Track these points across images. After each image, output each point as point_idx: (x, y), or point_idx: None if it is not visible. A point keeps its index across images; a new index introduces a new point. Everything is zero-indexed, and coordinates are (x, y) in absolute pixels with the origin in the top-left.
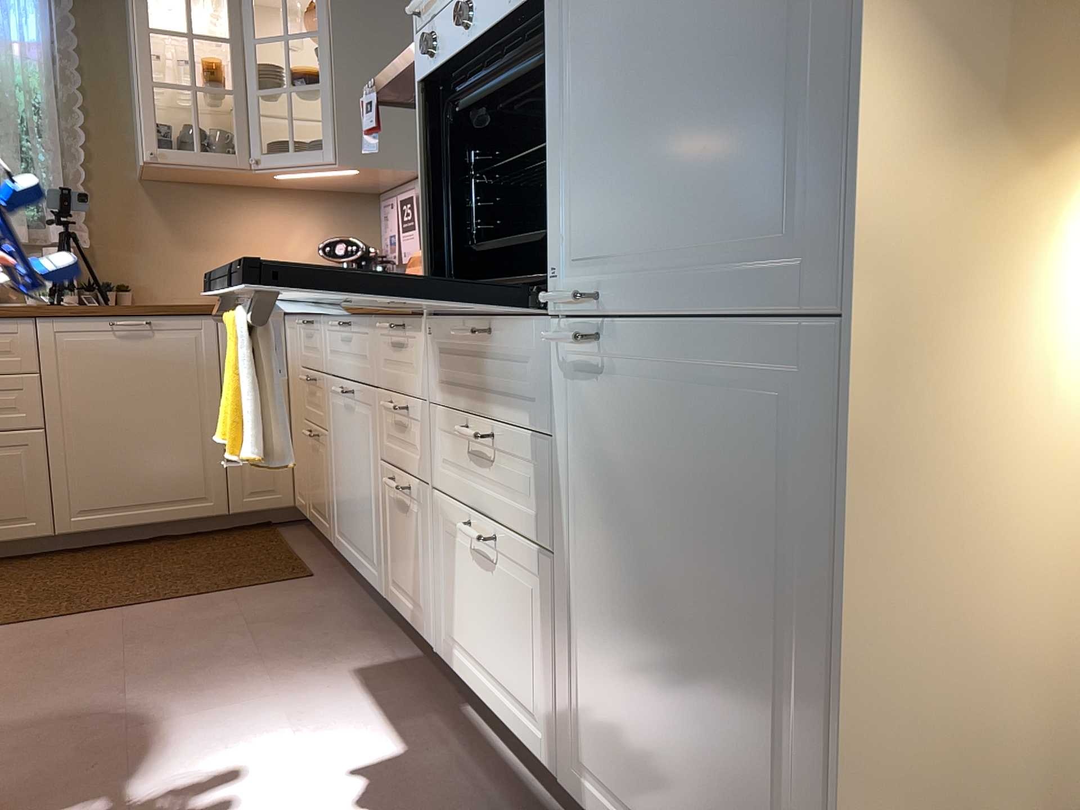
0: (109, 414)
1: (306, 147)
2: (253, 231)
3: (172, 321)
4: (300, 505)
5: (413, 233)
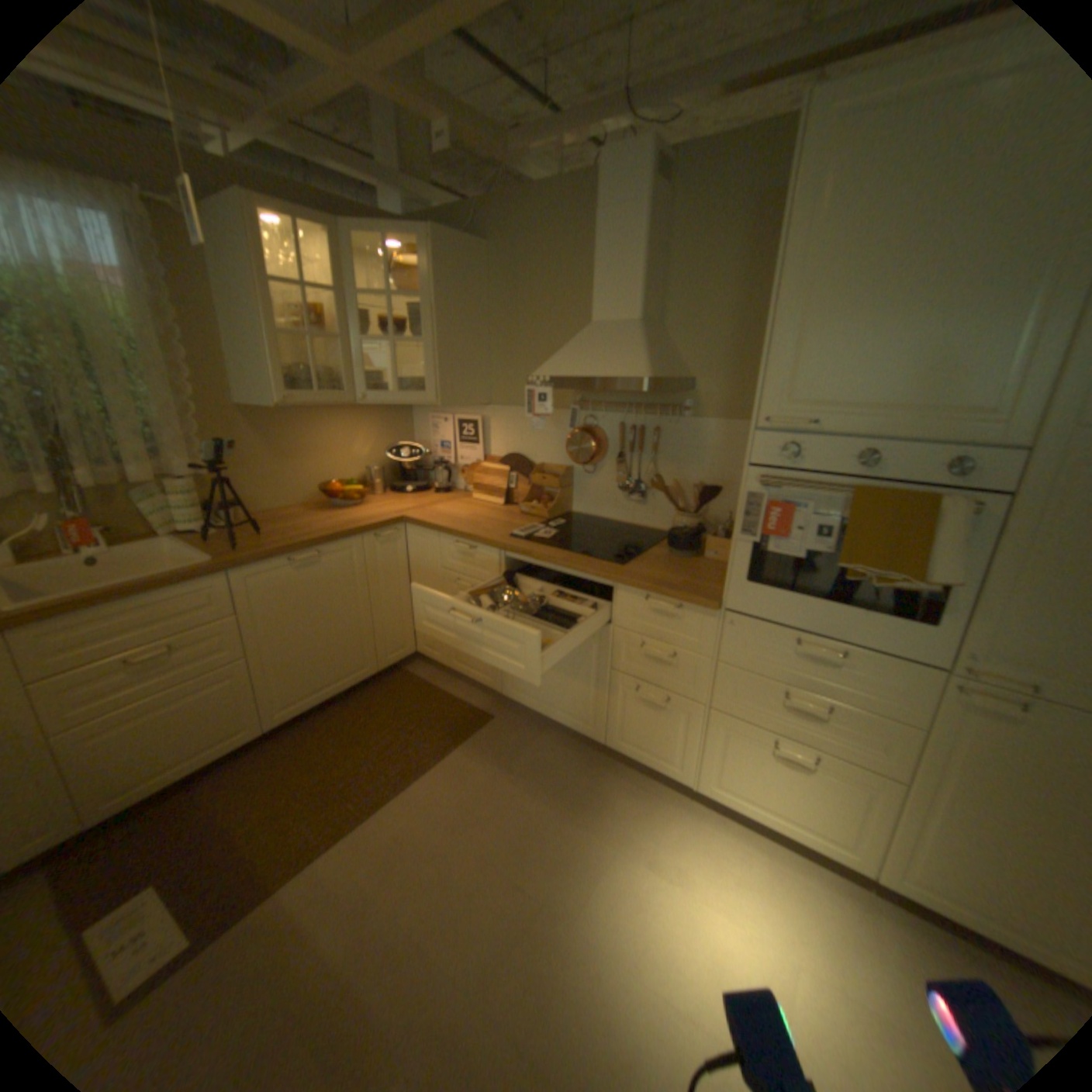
0: (294, 631)
1: (381, 377)
2: (328, 440)
3: (332, 547)
4: (429, 654)
5: (474, 448)
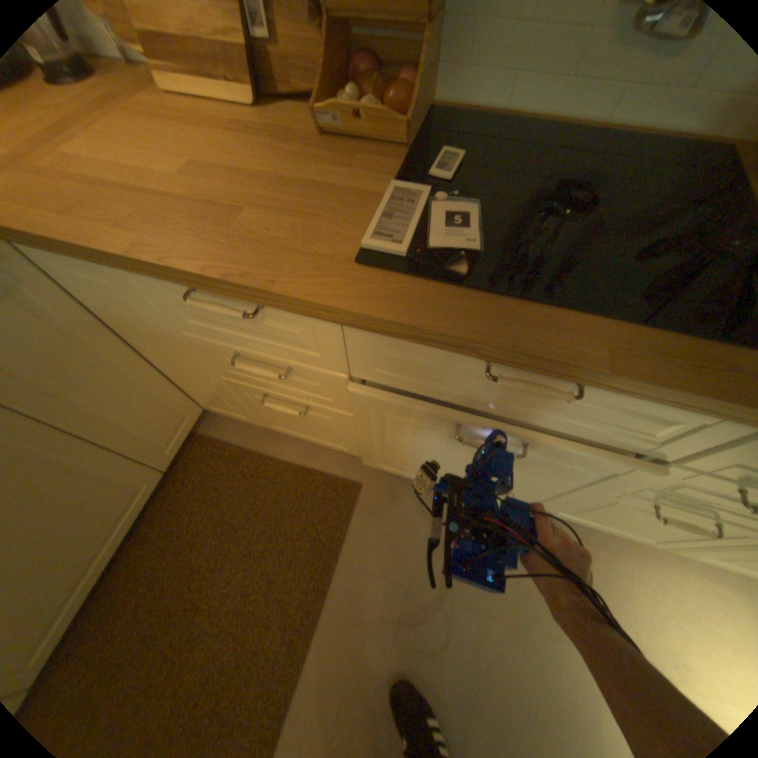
0: None
1: None
2: None
3: None
4: (227, 414)
5: None
